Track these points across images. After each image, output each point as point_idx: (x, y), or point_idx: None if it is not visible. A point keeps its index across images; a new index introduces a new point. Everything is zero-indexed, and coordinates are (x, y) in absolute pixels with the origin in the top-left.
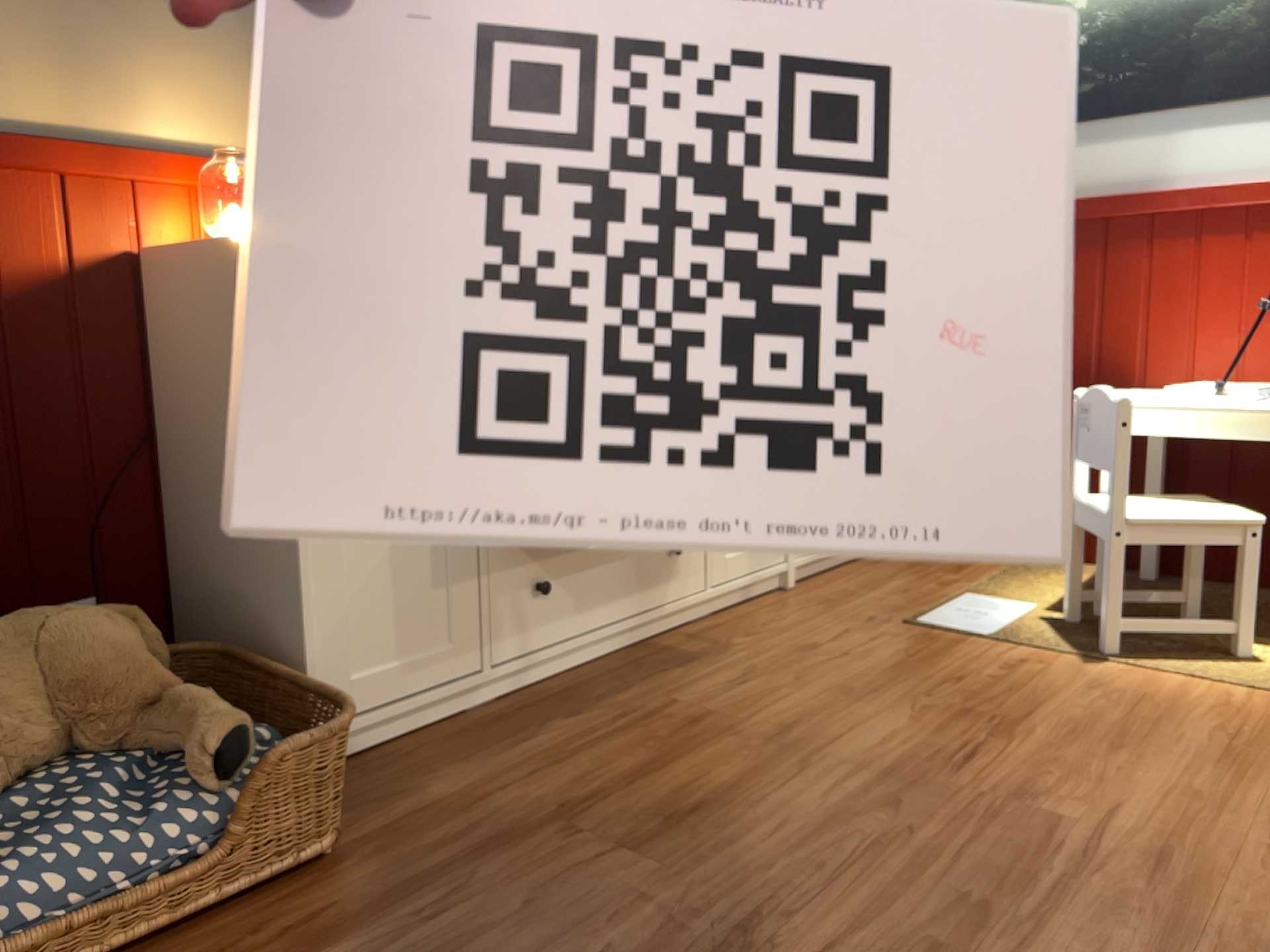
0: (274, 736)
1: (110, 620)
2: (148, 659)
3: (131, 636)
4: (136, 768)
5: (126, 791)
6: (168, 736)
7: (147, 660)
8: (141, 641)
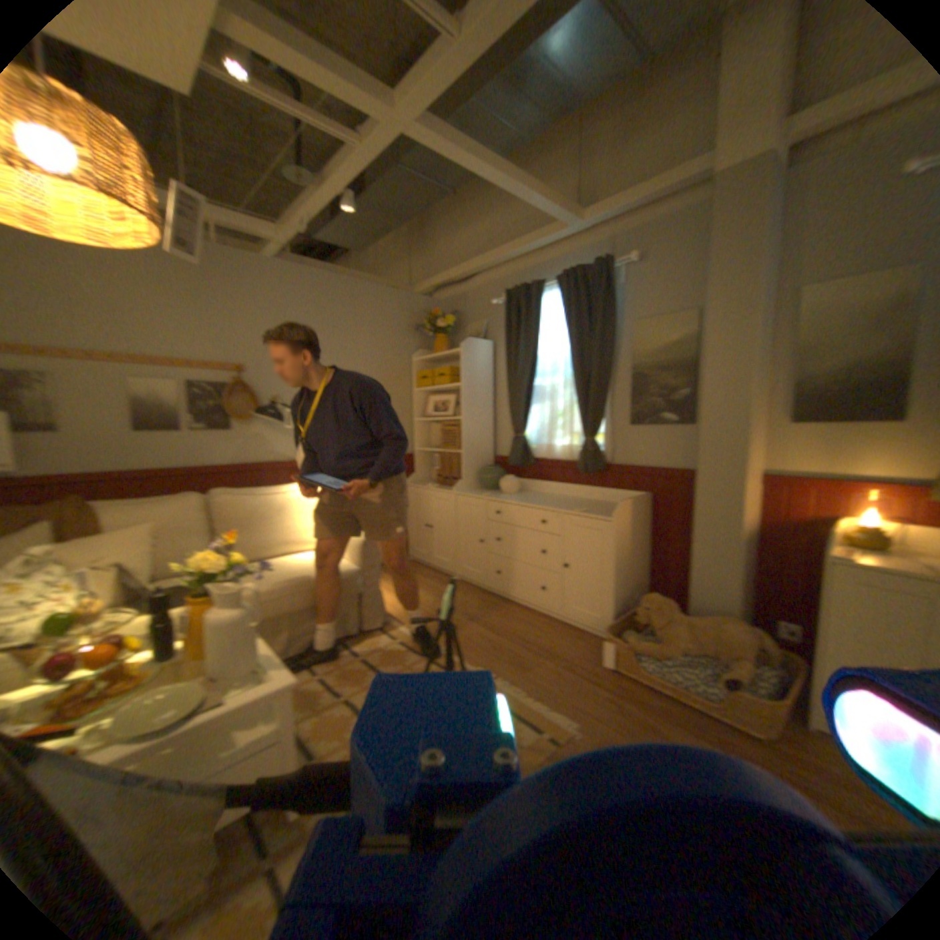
0: (770, 696)
1: (747, 633)
2: (754, 650)
3: (751, 641)
4: (724, 673)
5: (716, 676)
6: (735, 671)
7: (756, 651)
8: (757, 644)
